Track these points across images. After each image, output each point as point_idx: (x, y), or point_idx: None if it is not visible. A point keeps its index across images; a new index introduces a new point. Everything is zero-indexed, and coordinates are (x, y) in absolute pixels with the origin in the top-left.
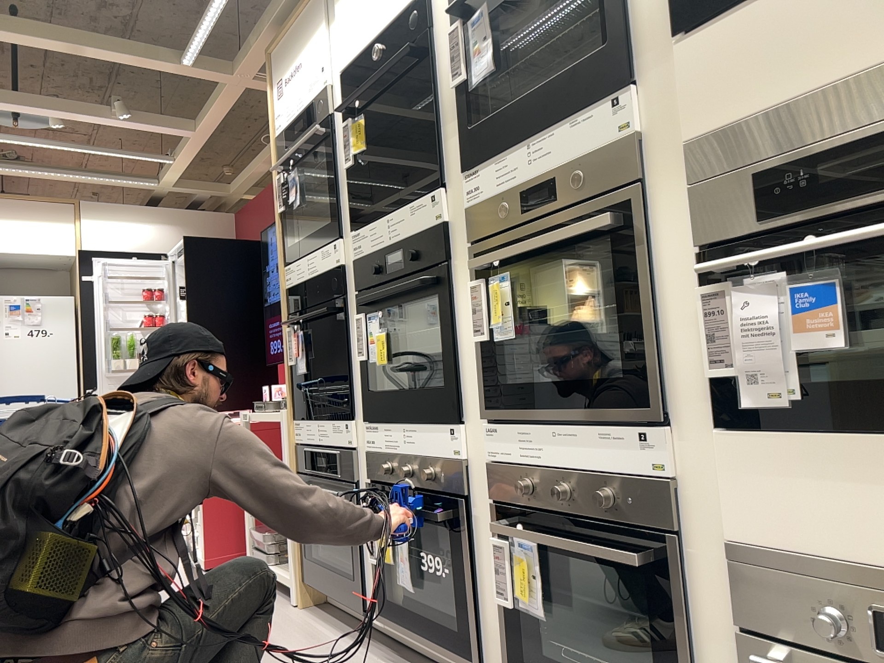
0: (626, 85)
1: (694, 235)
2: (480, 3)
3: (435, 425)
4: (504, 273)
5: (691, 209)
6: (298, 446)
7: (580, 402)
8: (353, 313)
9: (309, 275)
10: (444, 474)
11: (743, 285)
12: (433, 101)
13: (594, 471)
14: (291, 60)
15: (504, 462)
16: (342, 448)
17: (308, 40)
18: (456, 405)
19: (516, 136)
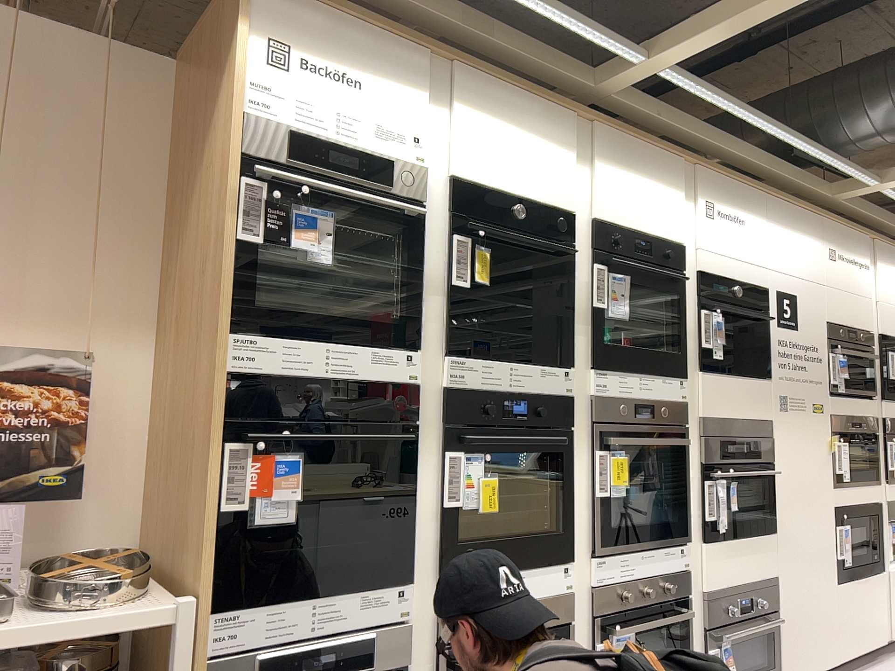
0: (684, 377)
1: (704, 457)
2: (620, 270)
3: (546, 566)
4: (621, 451)
5: (704, 446)
6: (205, 659)
7: (656, 535)
8: (428, 447)
9: (329, 373)
10: (554, 608)
11: (715, 482)
12: (570, 299)
13: (659, 573)
14: (335, 55)
15: (606, 583)
16: (383, 624)
17: (390, 76)
18: (571, 546)
19: (632, 368)
